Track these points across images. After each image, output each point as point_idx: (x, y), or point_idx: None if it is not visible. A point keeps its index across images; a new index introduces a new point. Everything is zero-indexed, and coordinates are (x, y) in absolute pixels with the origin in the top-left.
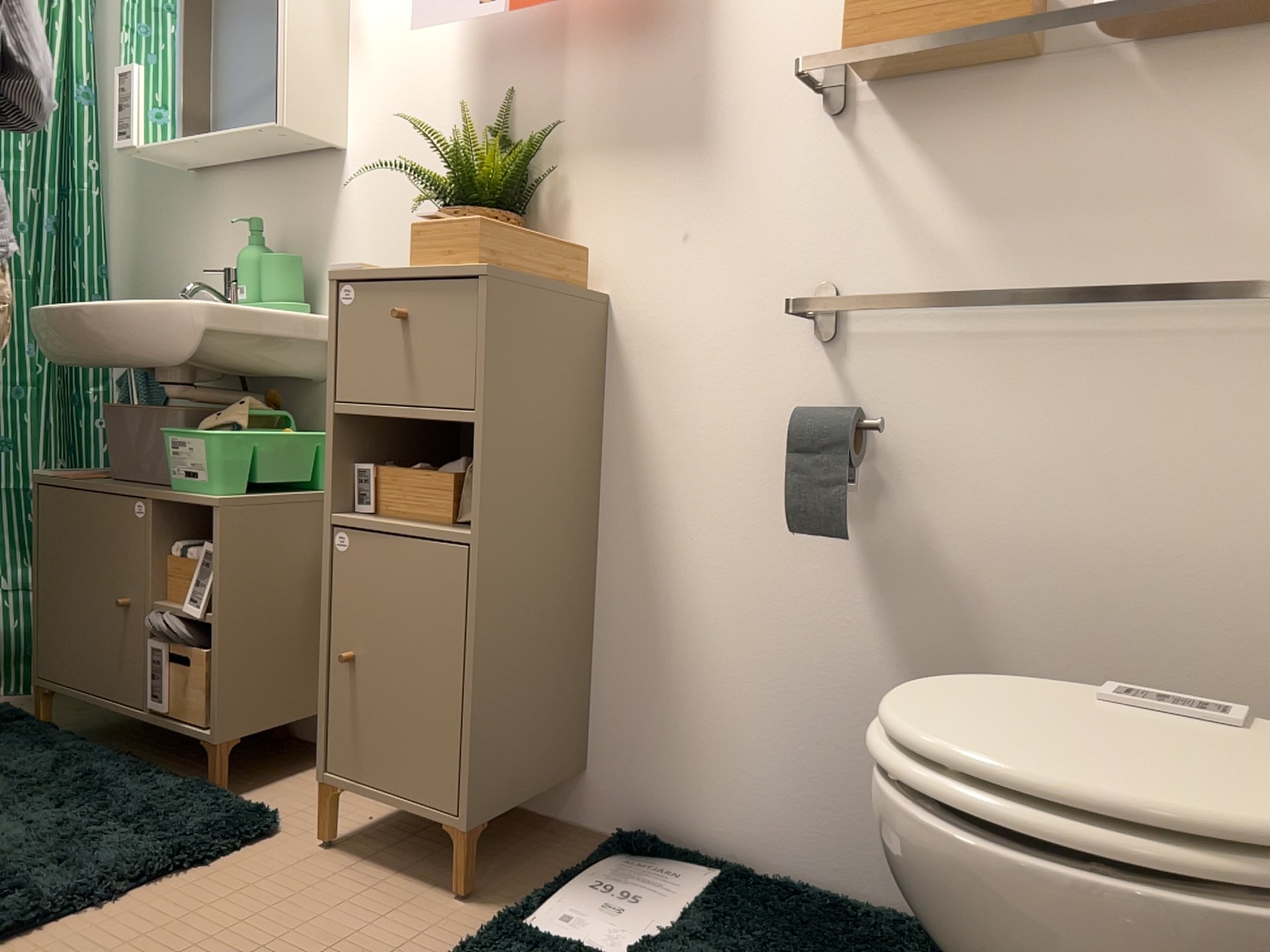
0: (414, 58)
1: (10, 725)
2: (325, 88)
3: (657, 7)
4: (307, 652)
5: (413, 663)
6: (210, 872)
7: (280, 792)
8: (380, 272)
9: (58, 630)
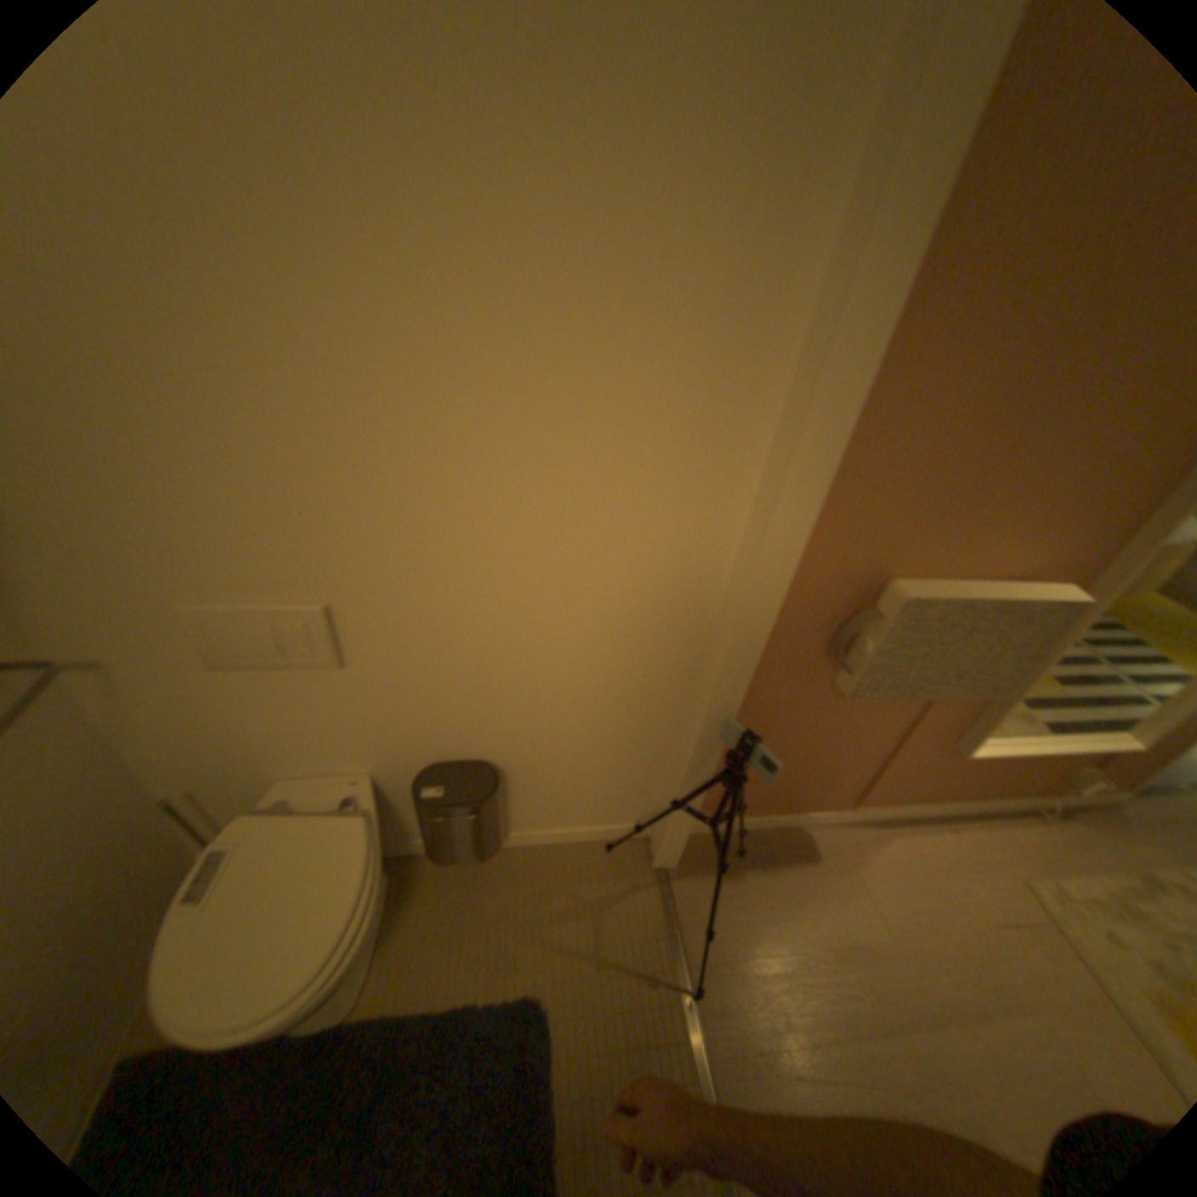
0: None
1: None
2: None
3: None
4: None
5: None
6: None
7: None
8: None
9: None
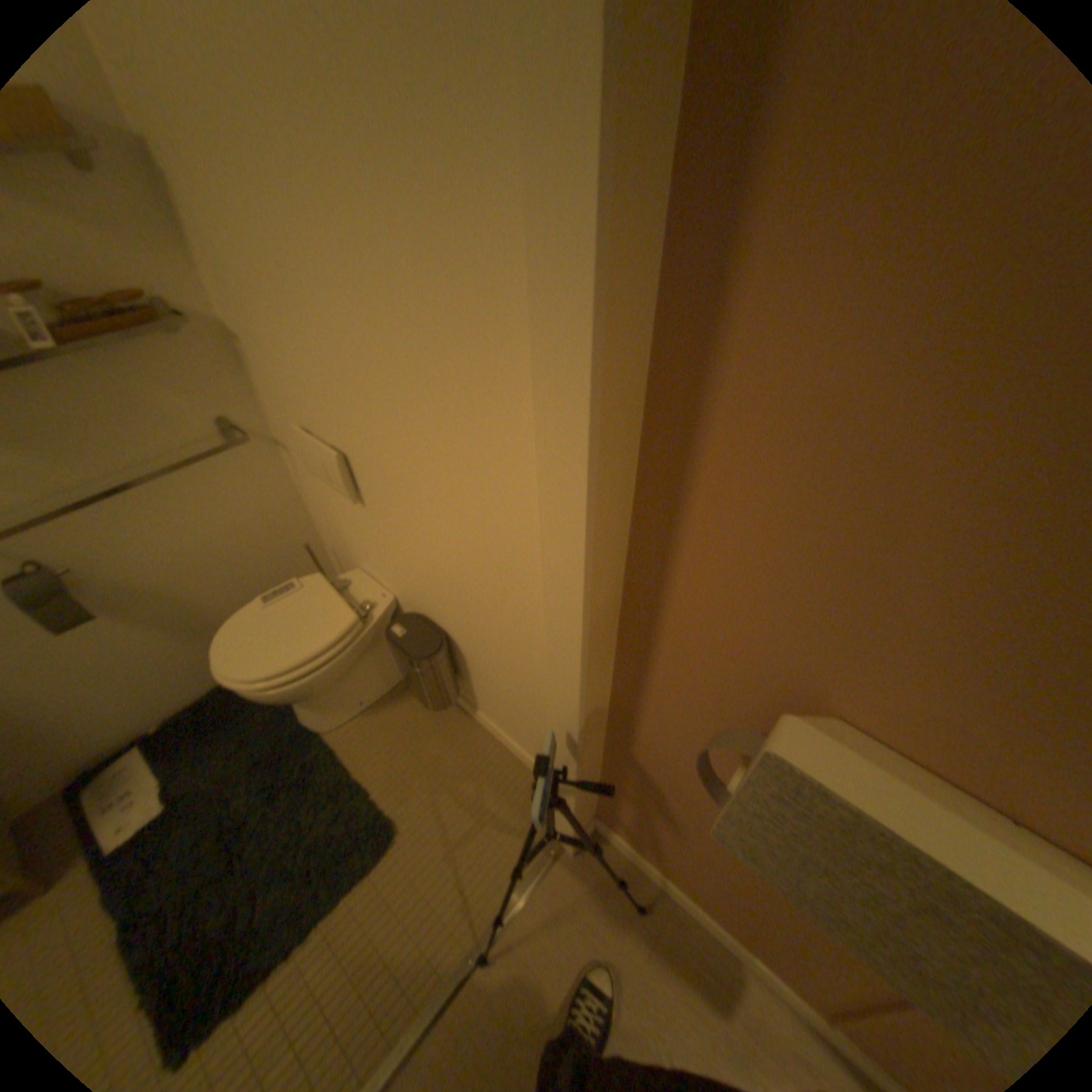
0: None
1: None
2: None
3: None
4: None
5: None
6: None
7: None
8: None
9: None
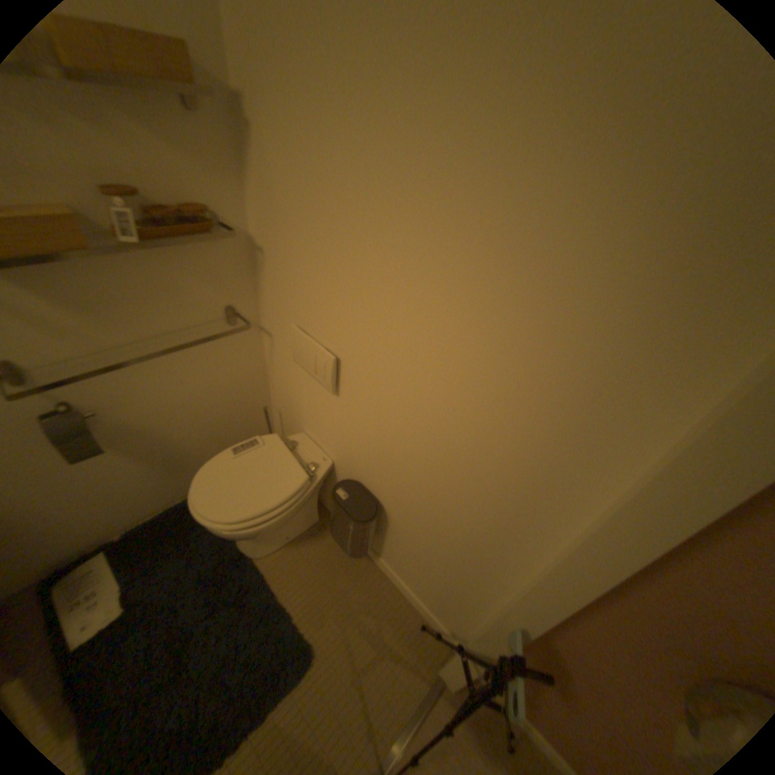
0: None
1: None
2: None
3: None
4: None
5: None
6: None
7: None
8: None
9: None
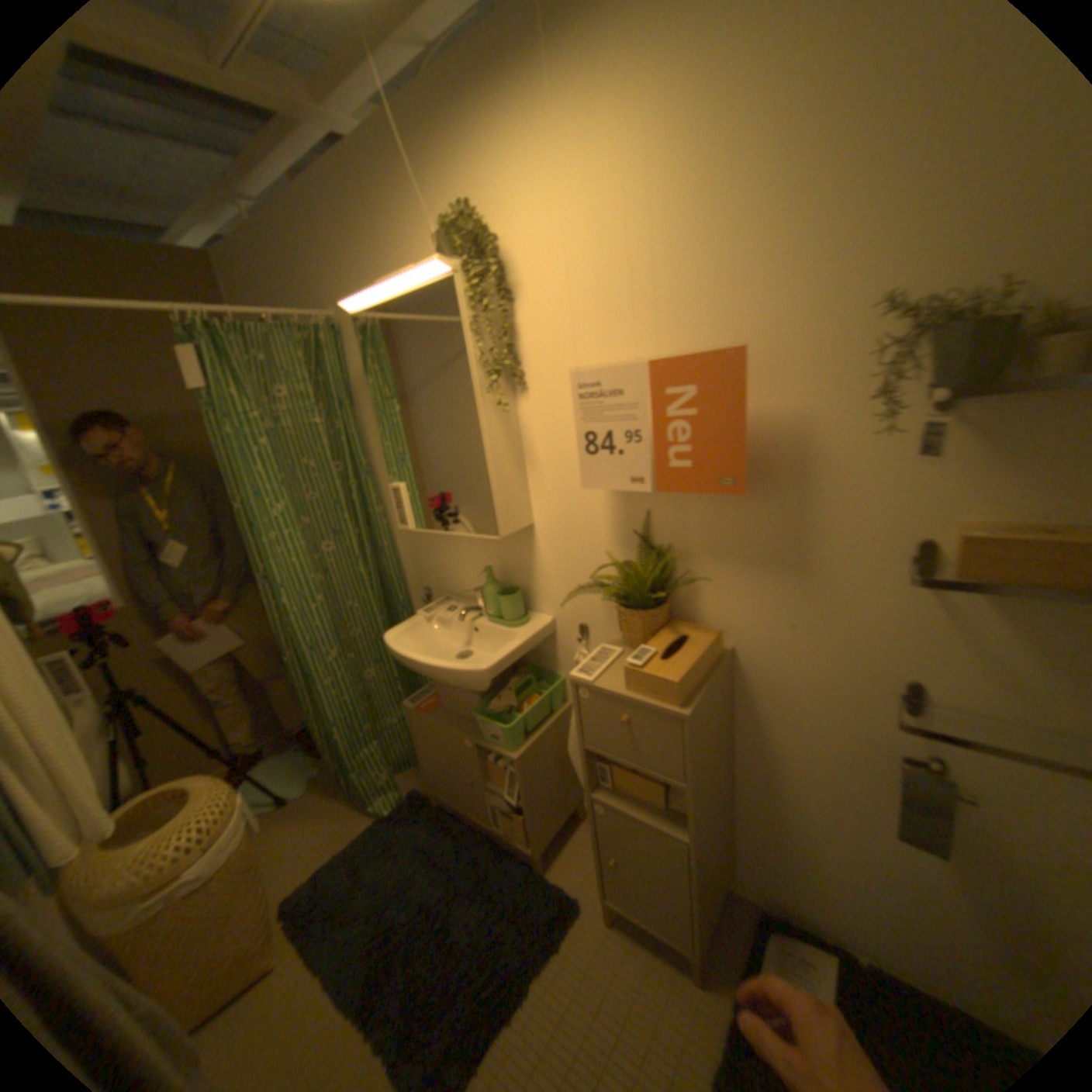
0: (571, 477)
1: (421, 815)
2: (517, 497)
3: (762, 475)
4: (563, 792)
5: (656, 881)
6: (562, 961)
7: (567, 865)
8: (607, 690)
9: (433, 777)
